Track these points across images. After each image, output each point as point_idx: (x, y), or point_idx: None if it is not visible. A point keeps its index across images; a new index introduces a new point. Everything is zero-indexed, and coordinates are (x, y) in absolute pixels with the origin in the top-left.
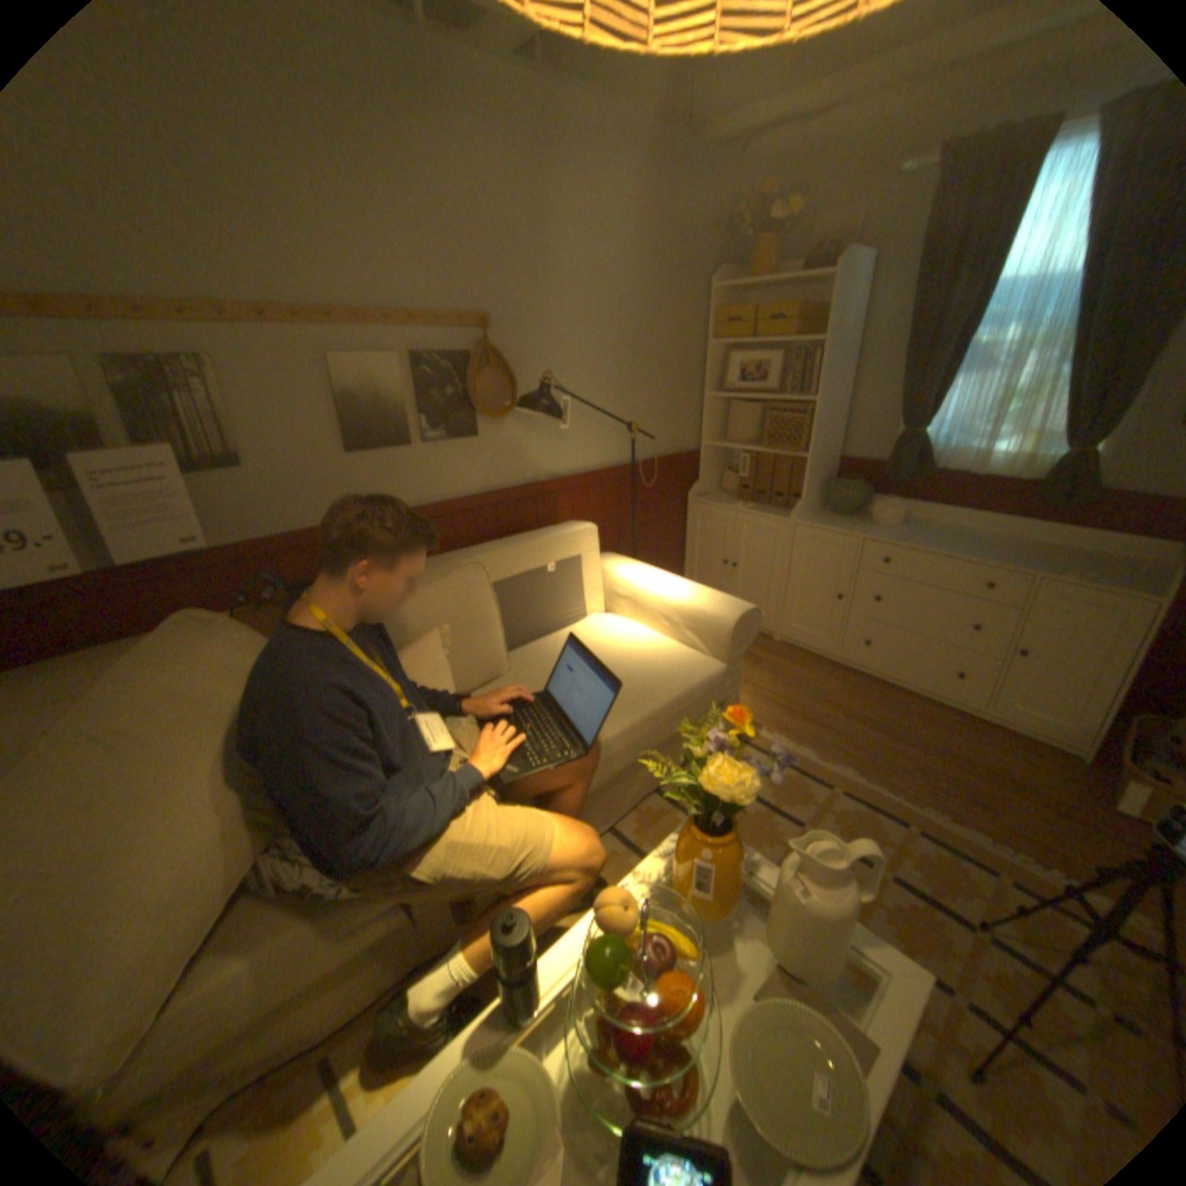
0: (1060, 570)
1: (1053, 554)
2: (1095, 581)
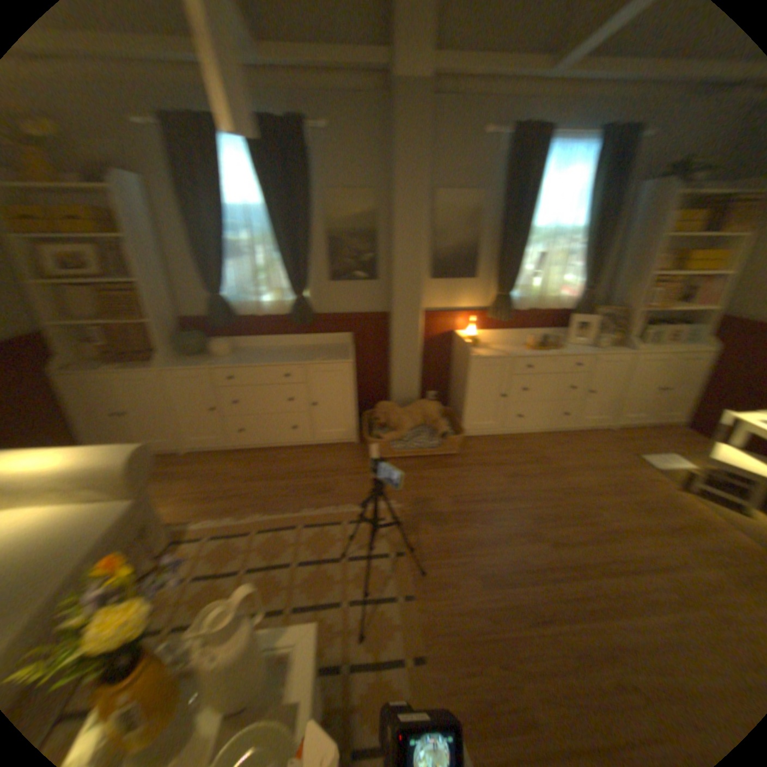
0: (314, 358)
1: (310, 350)
2: (328, 359)
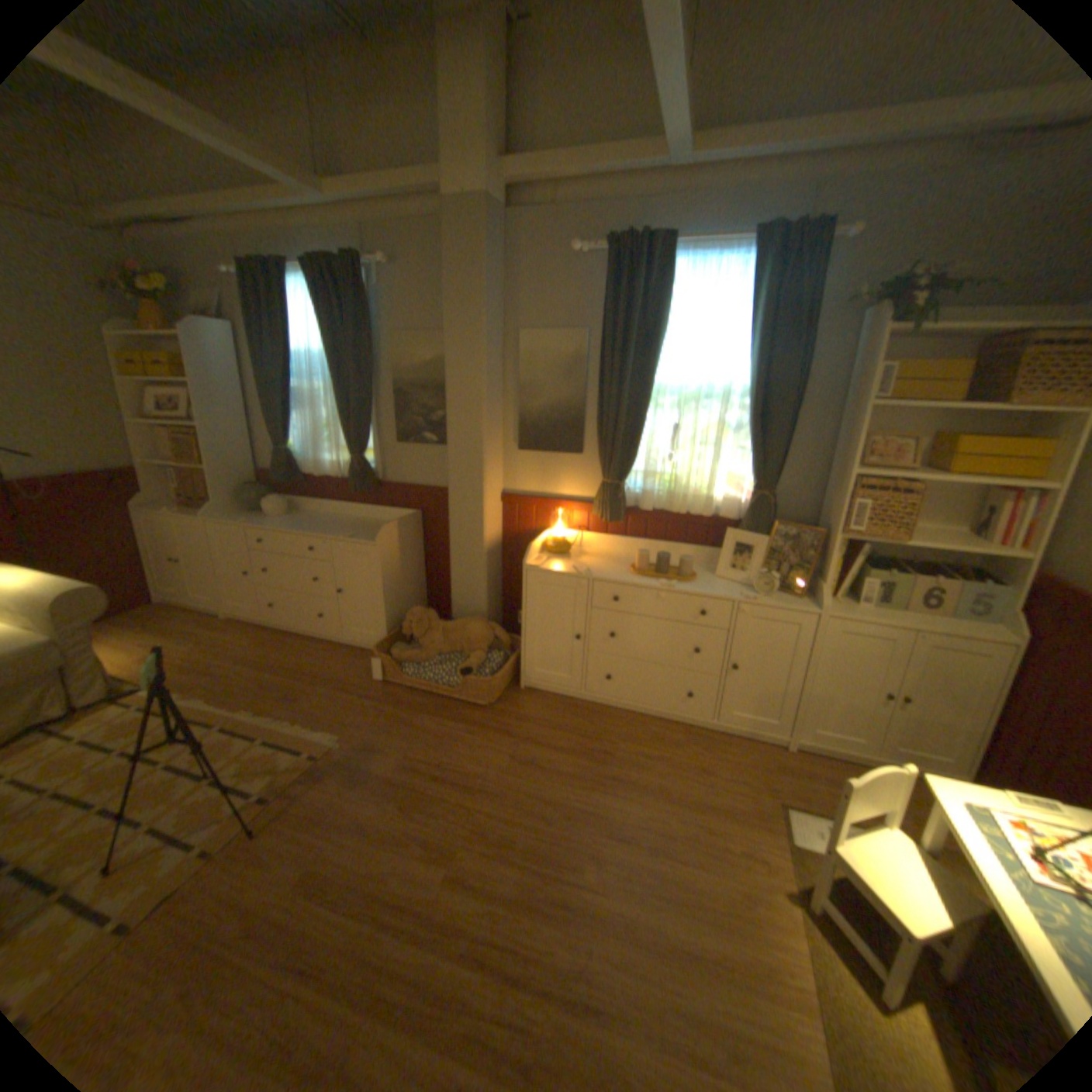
0: (344, 534)
1: (359, 525)
2: (354, 538)
